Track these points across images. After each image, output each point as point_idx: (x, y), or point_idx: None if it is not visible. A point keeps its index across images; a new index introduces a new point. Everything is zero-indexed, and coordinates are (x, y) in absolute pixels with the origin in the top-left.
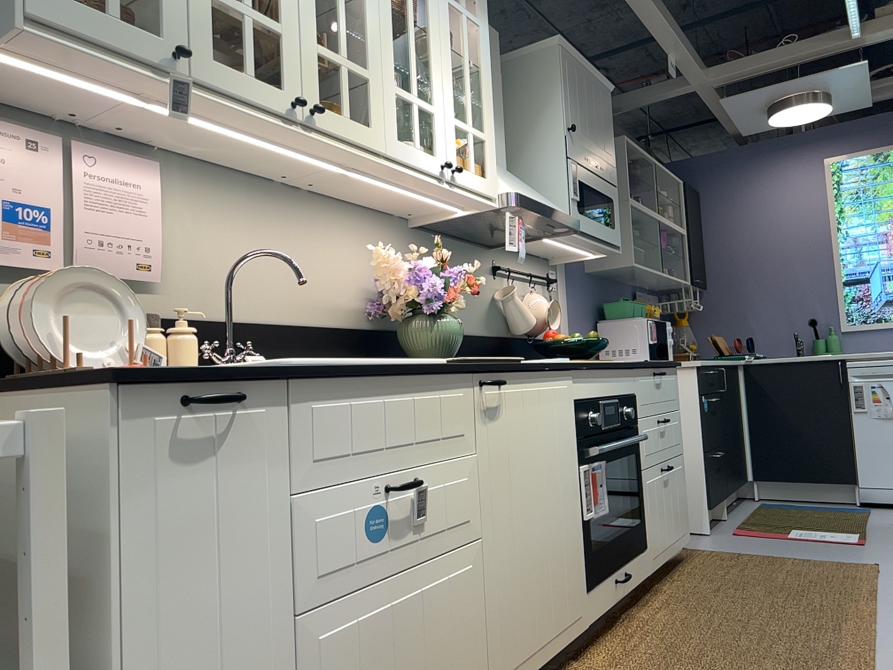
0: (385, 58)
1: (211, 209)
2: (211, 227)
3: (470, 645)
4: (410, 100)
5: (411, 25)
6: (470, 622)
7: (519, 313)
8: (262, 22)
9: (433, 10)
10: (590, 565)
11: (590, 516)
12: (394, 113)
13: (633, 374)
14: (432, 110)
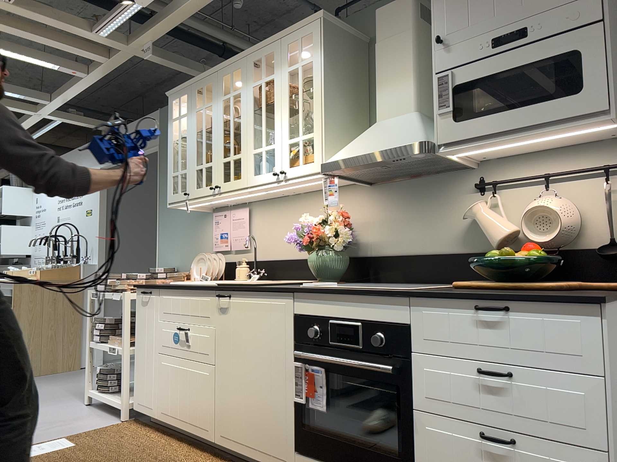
0: (248, 140)
1: (266, 216)
2: (266, 223)
3: (206, 406)
4: (259, 151)
5: (265, 108)
6: (206, 396)
7: (484, 228)
8: (206, 166)
9: (276, 88)
10: (300, 436)
11: (299, 401)
12: (251, 164)
13: (402, 303)
14: (272, 147)
